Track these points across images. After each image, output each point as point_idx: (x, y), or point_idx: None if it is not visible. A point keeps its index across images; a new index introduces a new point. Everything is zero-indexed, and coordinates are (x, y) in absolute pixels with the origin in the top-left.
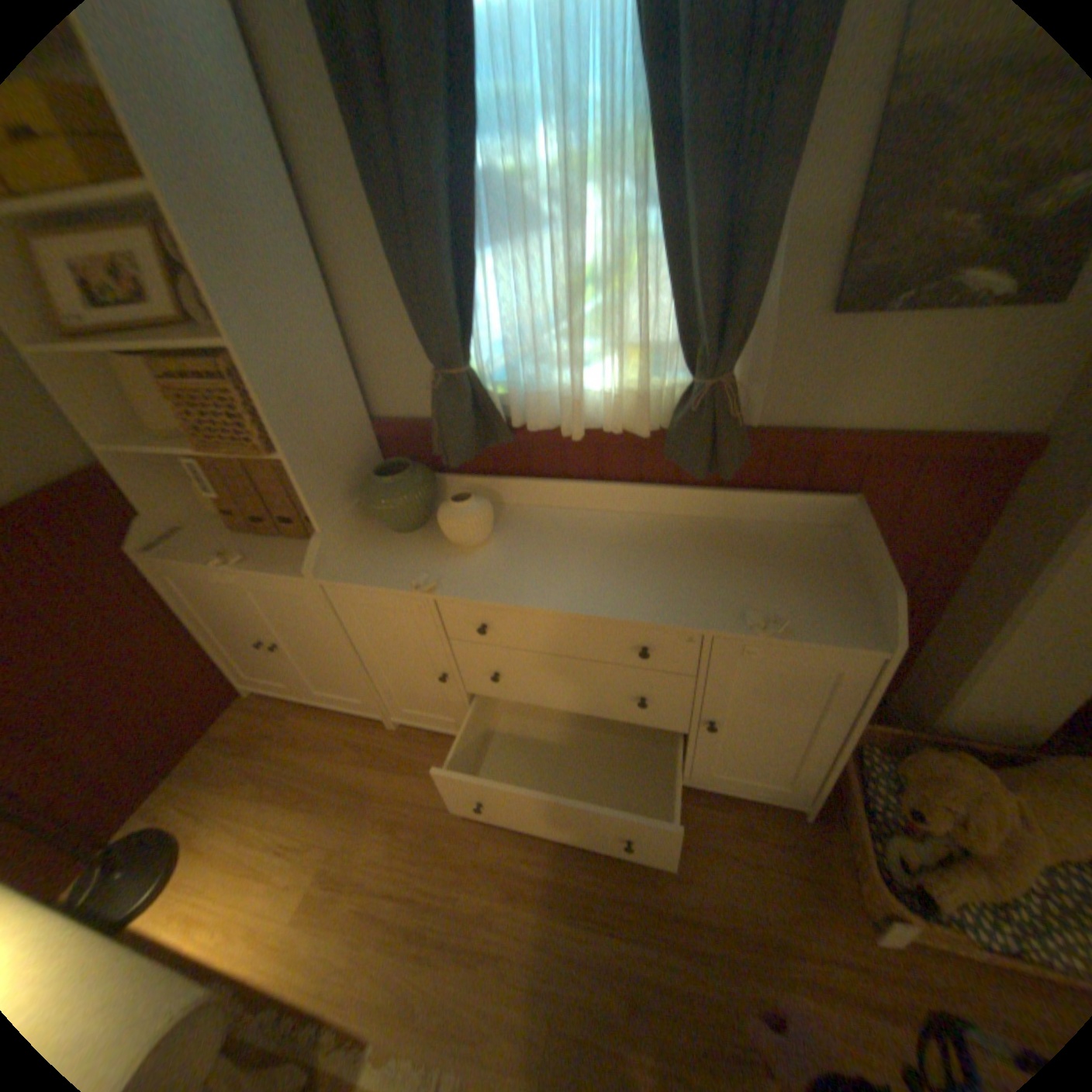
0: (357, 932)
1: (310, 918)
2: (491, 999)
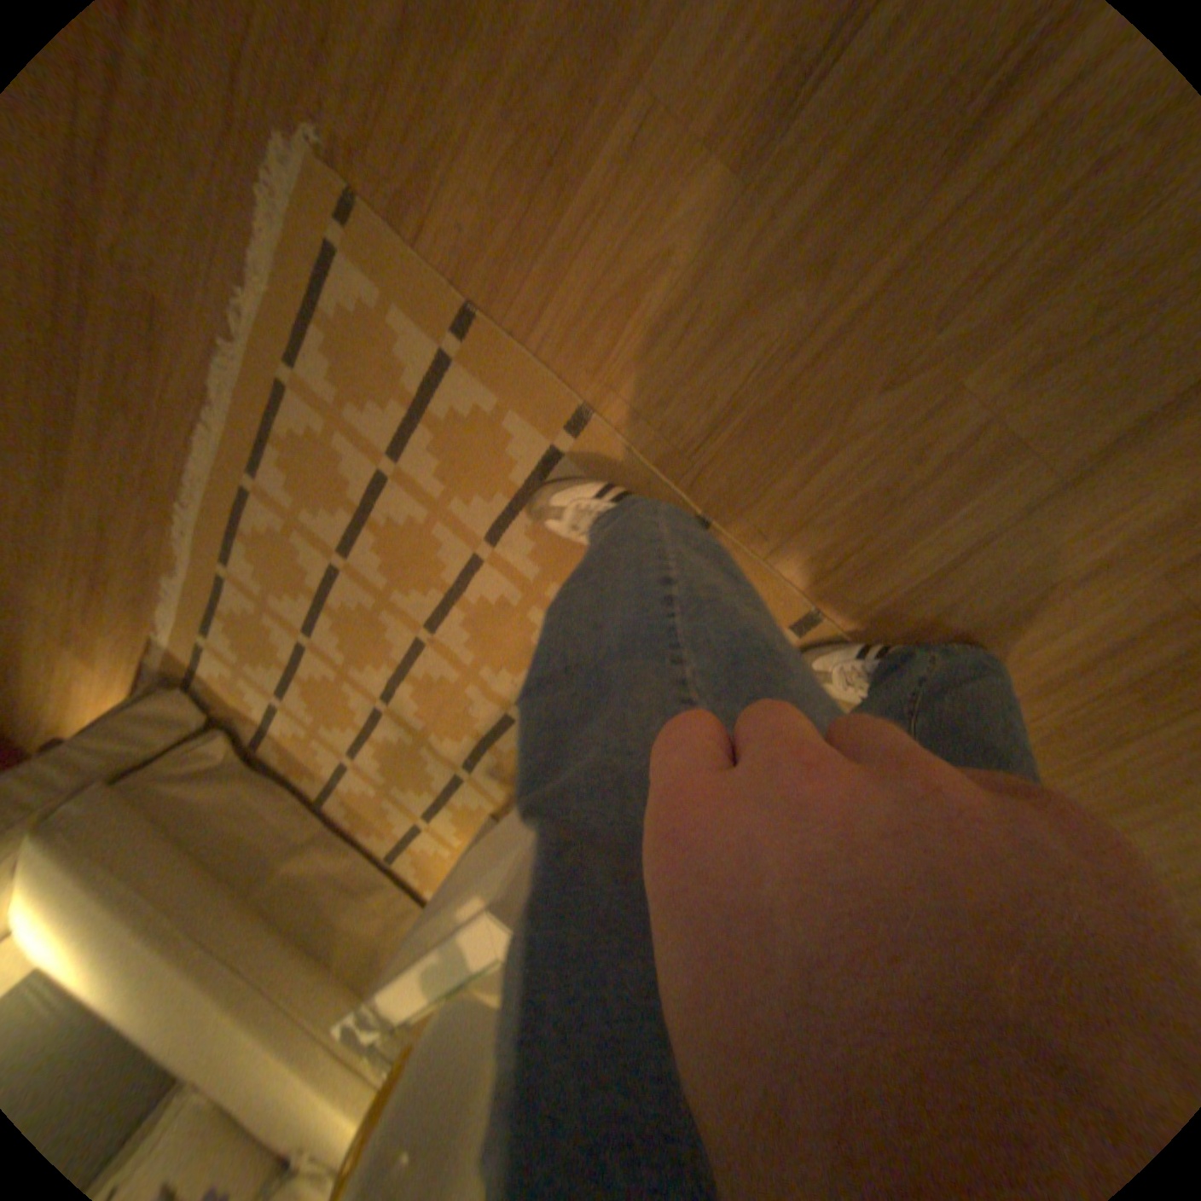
0: (90, 621)
1: (85, 653)
2: (121, 530)
